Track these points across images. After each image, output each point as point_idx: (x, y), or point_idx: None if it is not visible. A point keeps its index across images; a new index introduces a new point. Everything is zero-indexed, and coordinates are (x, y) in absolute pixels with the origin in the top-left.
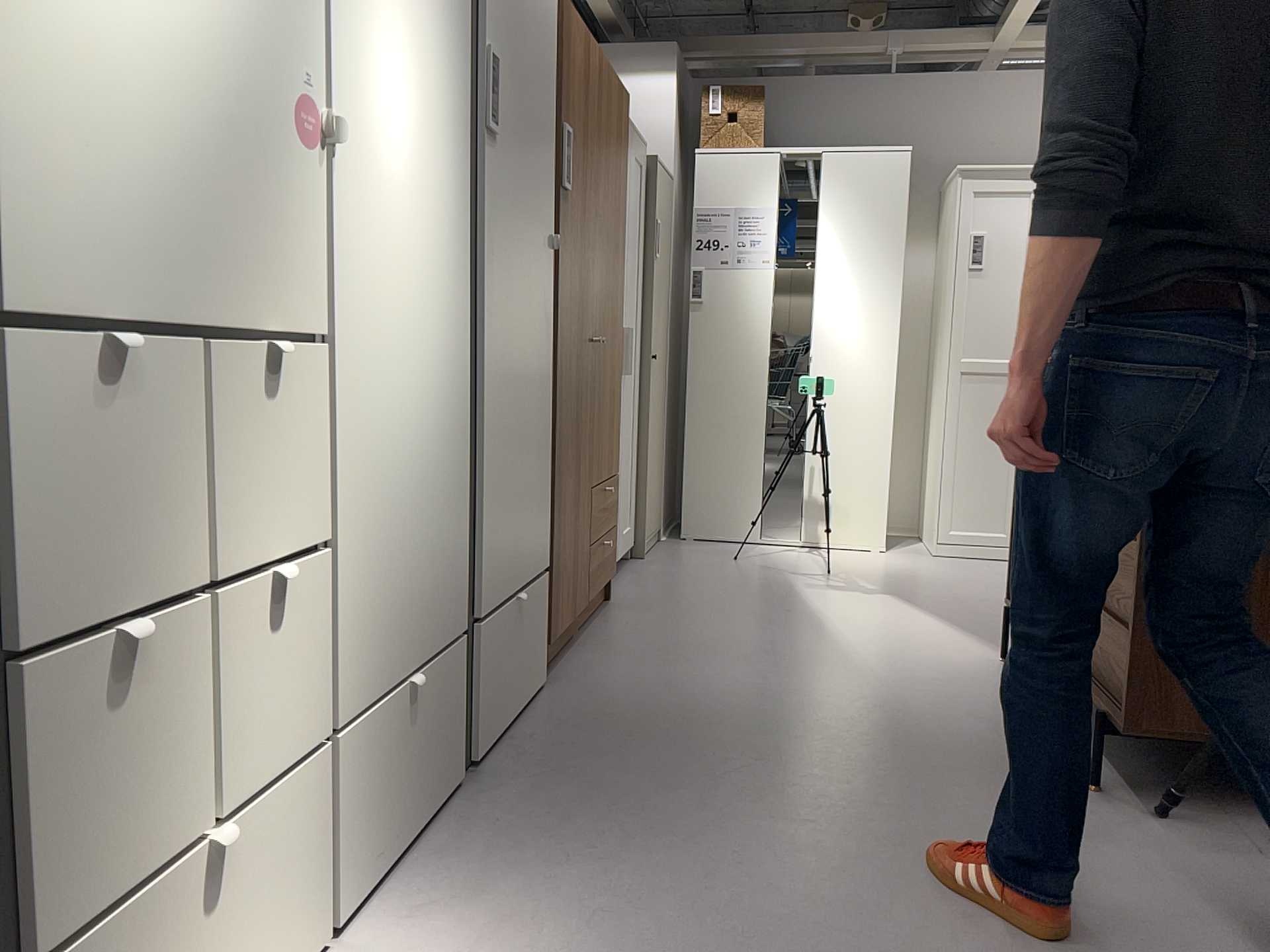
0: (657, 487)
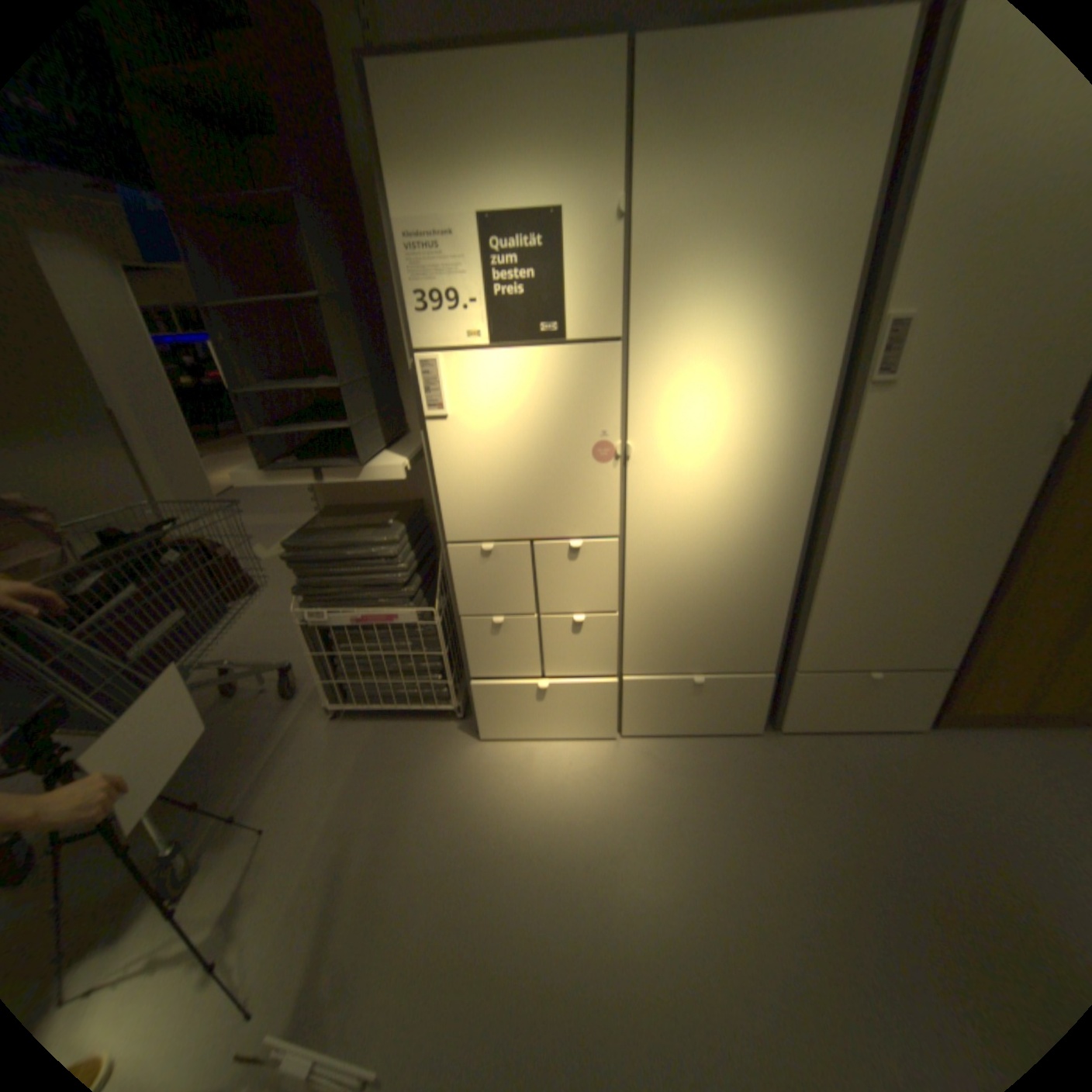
0: None
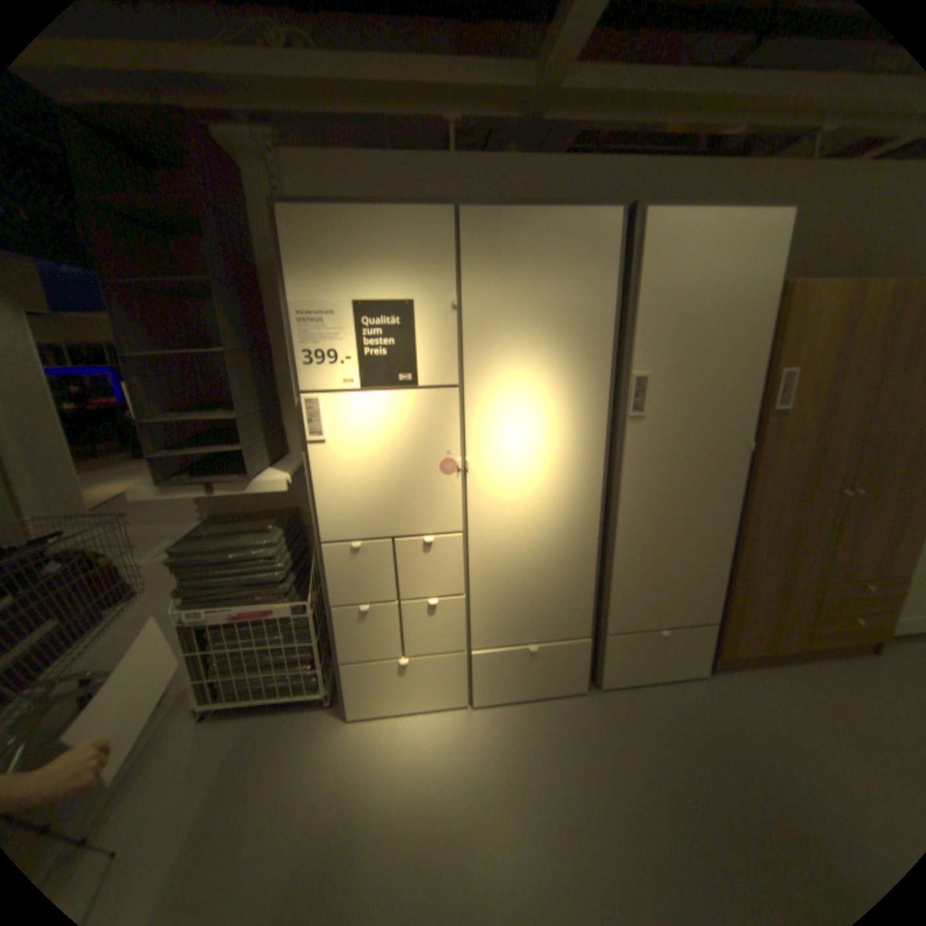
0: None
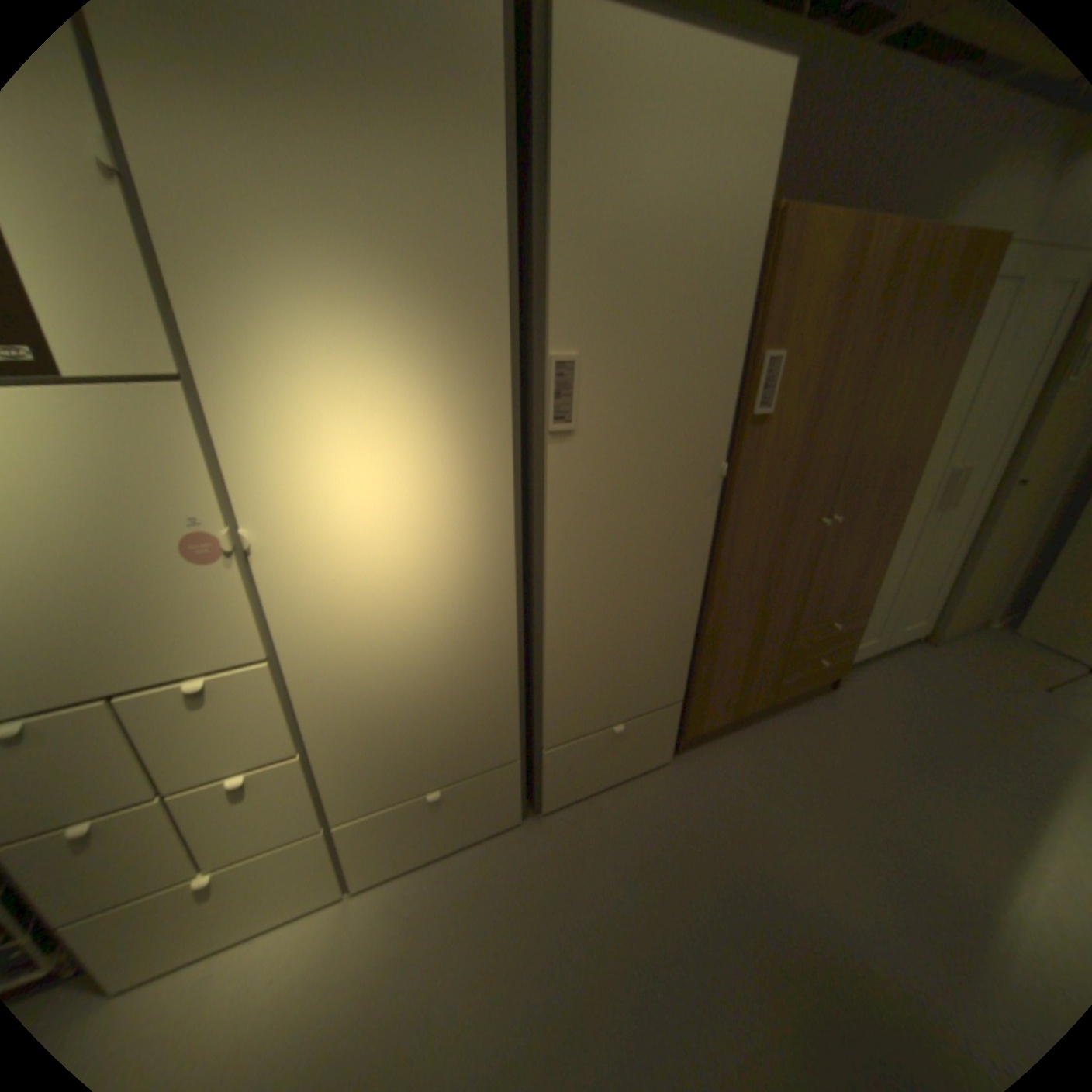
0: (994, 591)
